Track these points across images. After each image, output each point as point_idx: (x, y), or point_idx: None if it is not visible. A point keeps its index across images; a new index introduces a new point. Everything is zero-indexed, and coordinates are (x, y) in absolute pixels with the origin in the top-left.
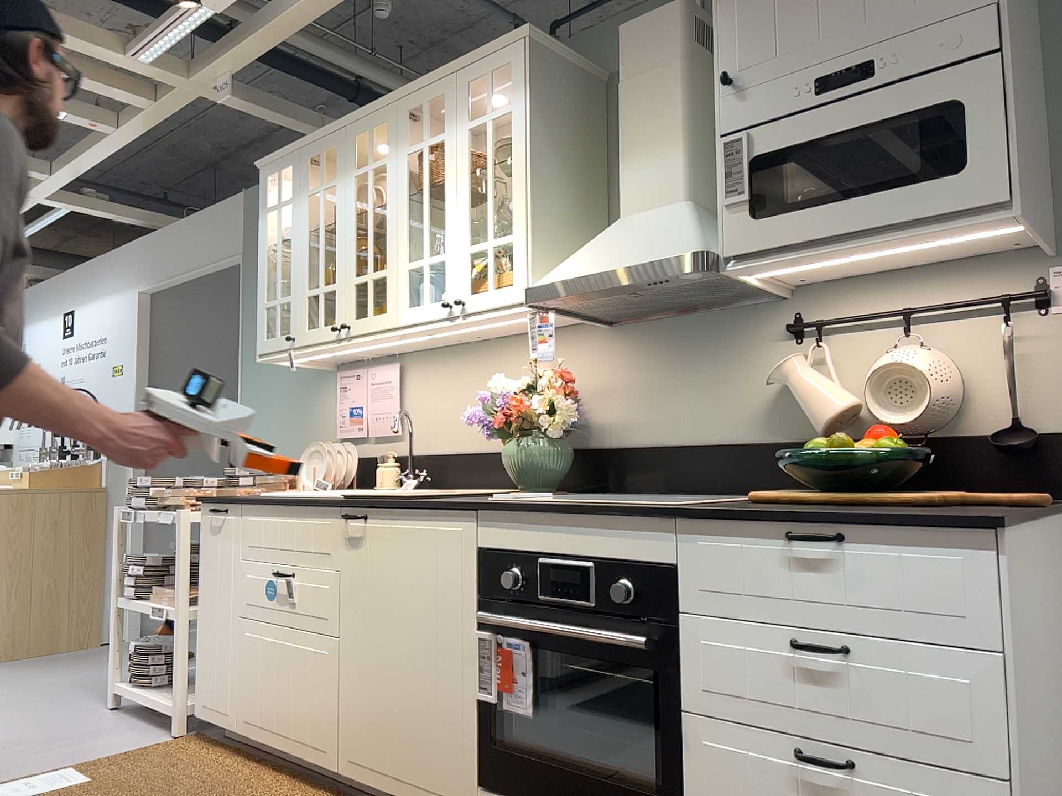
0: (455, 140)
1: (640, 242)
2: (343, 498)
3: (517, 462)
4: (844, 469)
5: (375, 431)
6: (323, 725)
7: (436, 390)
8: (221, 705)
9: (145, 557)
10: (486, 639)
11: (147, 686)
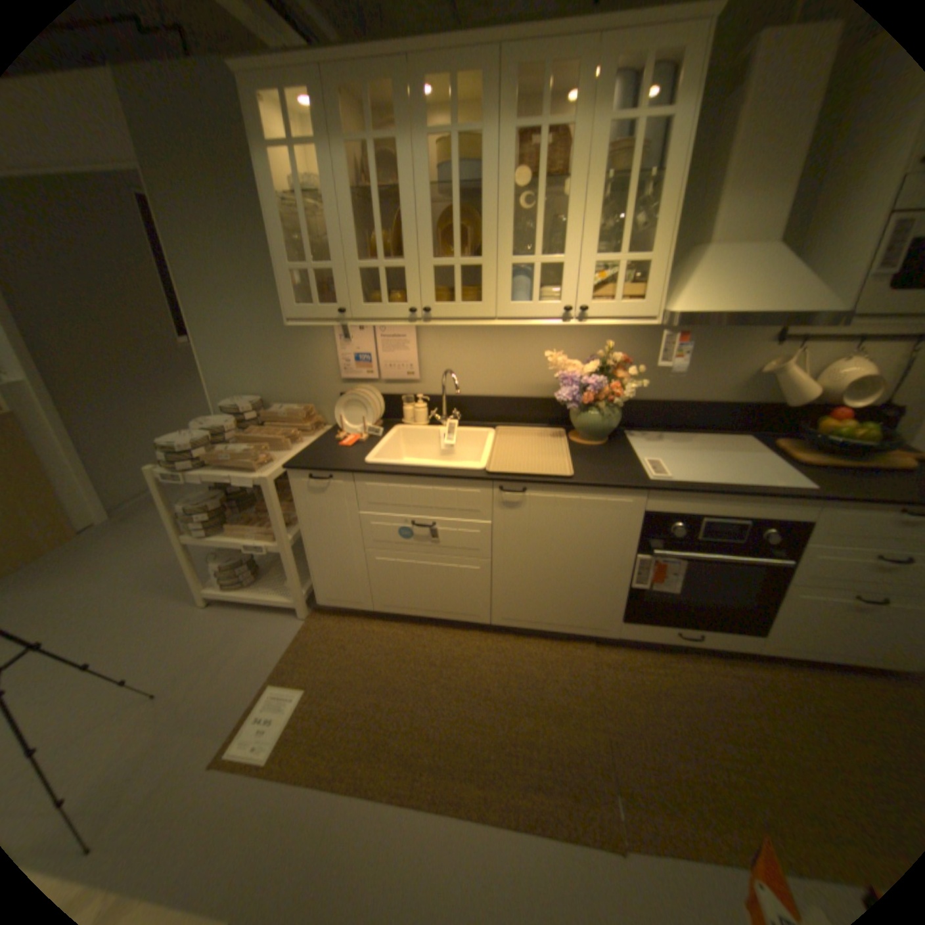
0: (592, 126)
1: (773, 283)
2: (485, 471)
3: (593, 424)
4: (850, 442)
5: (391, 376)
6: (476, 604)
7: (456, 347)
8: (353, 598)
9: (199, 504)
10: (646, 559)
11: (240, 589)
